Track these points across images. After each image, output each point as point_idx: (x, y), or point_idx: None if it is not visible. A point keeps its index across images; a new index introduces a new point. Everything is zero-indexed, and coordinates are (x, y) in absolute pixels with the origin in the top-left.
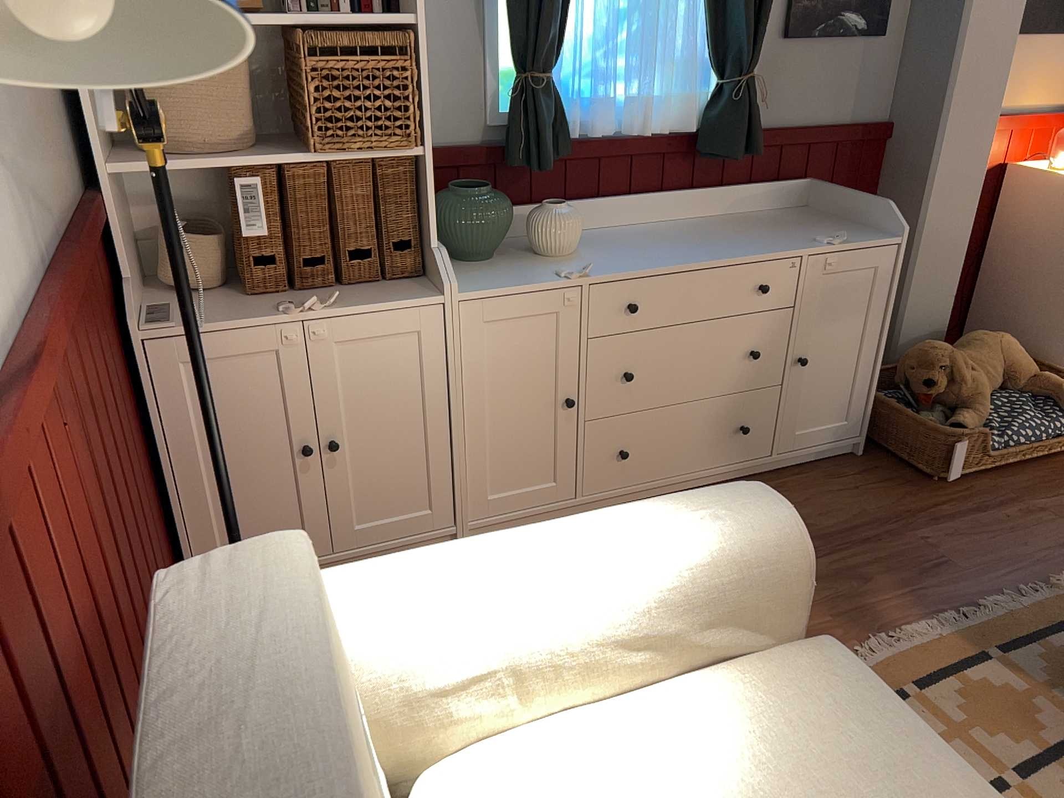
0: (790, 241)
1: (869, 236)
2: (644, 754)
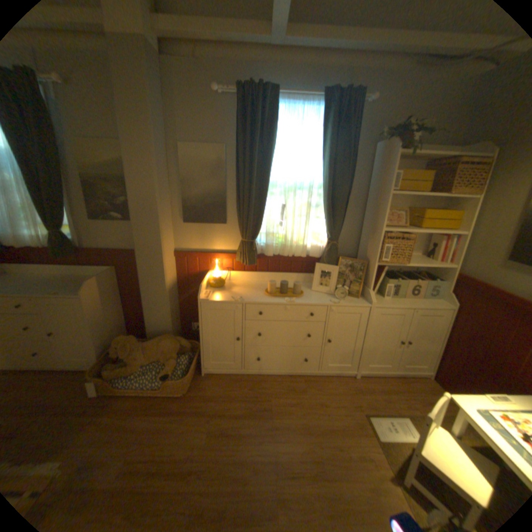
0: (43, 291)
1: (72, 294)
2: None
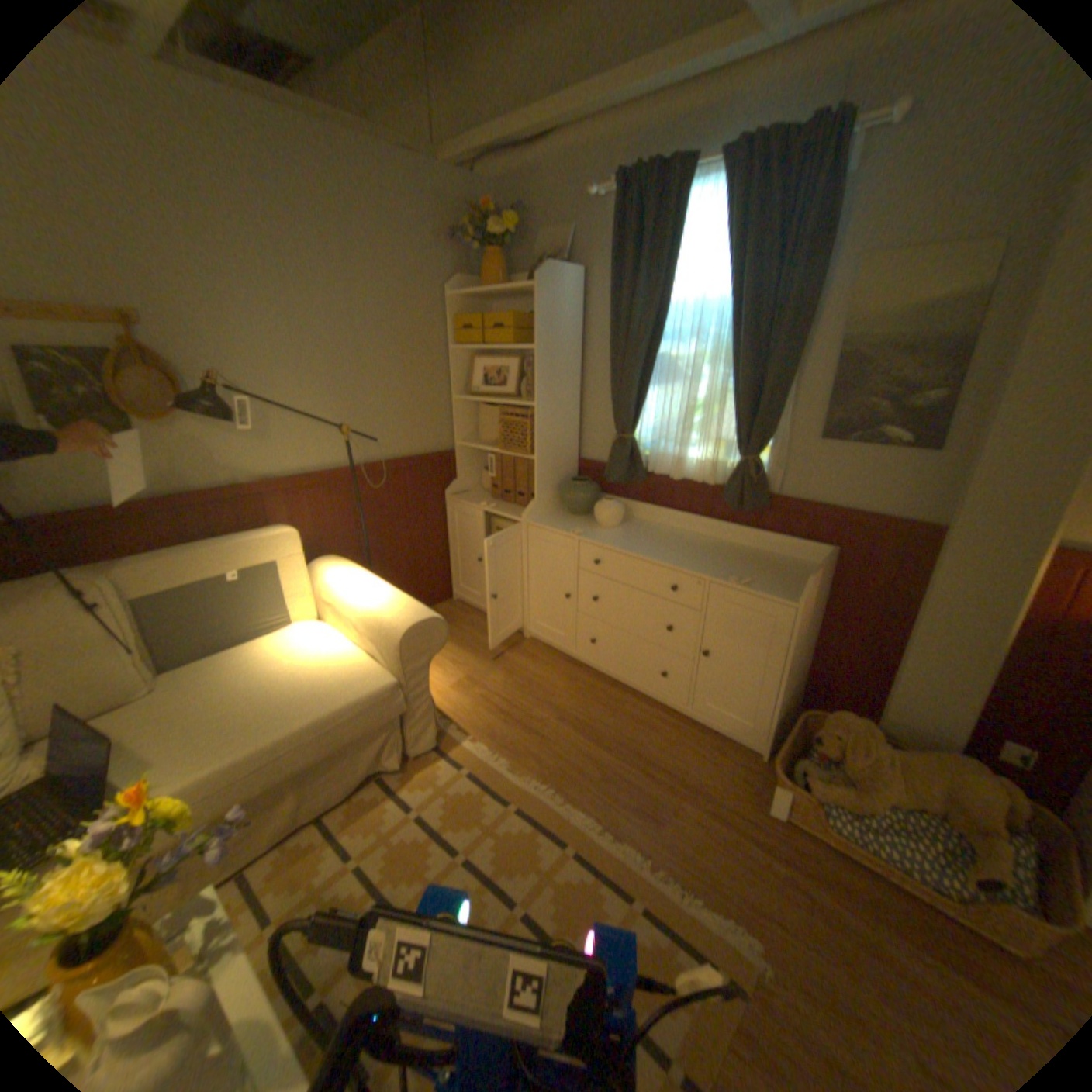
0: (718, 571)
1: (779, 593)
2: (325, 650)
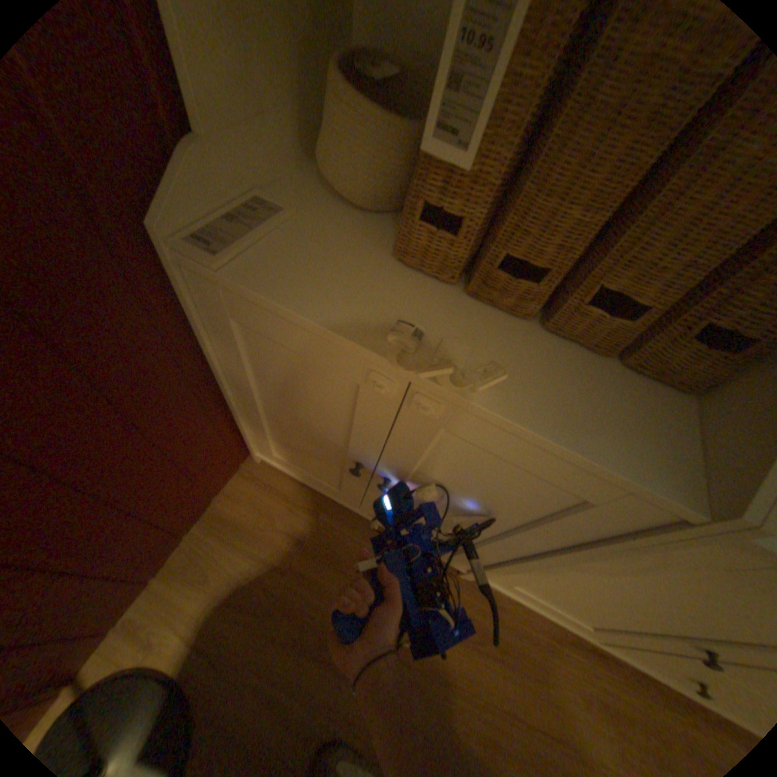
0: None
1: None
2: None
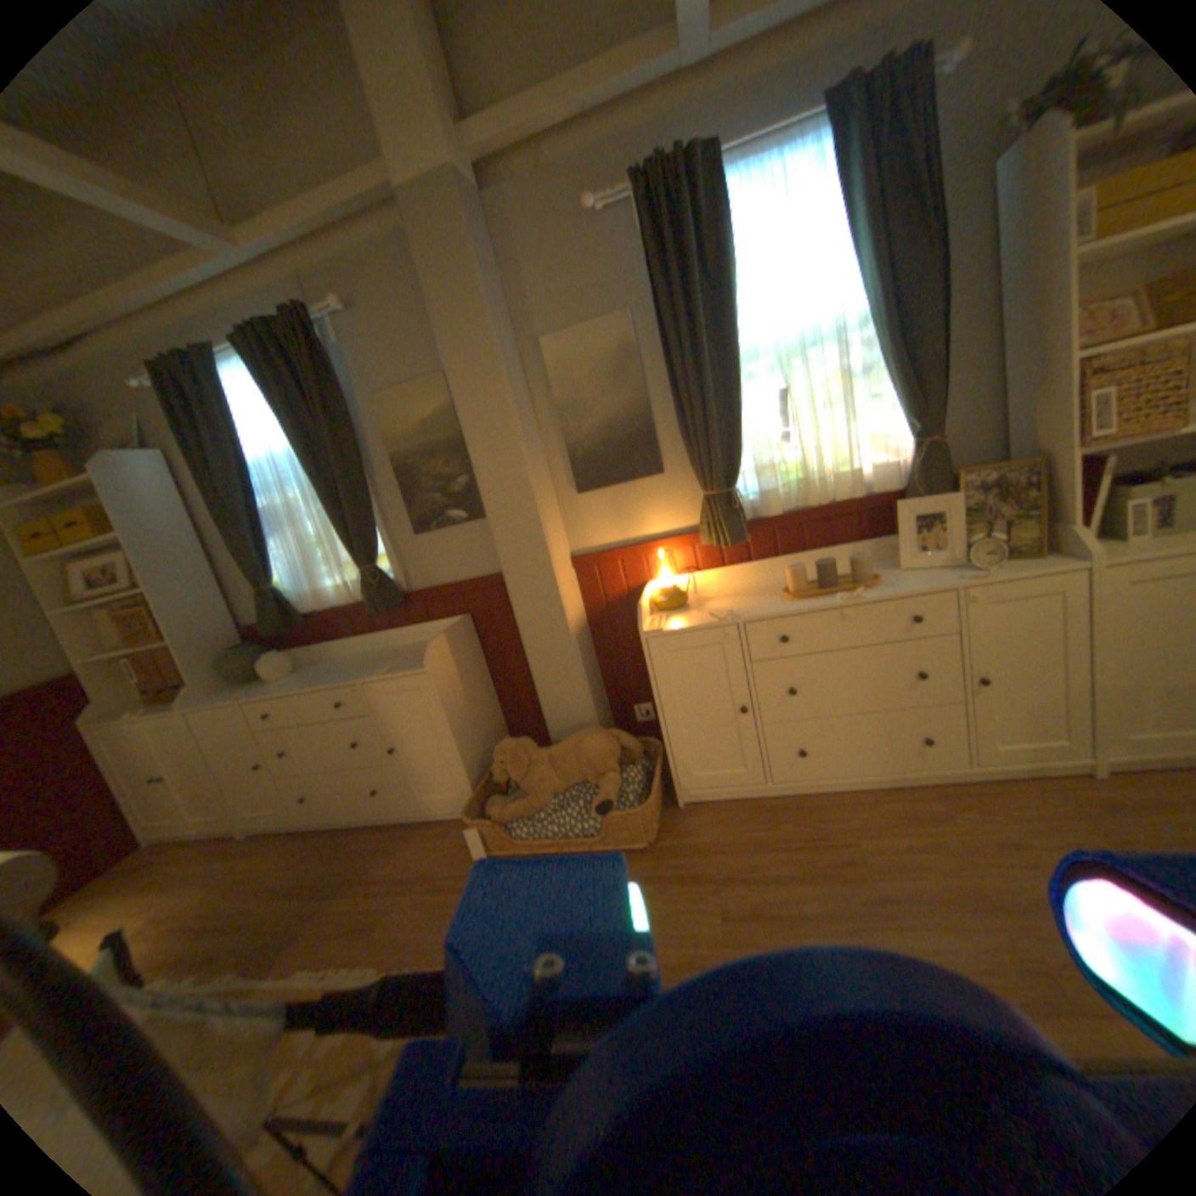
0: (369, 671)
1: (413, 666)
2: None
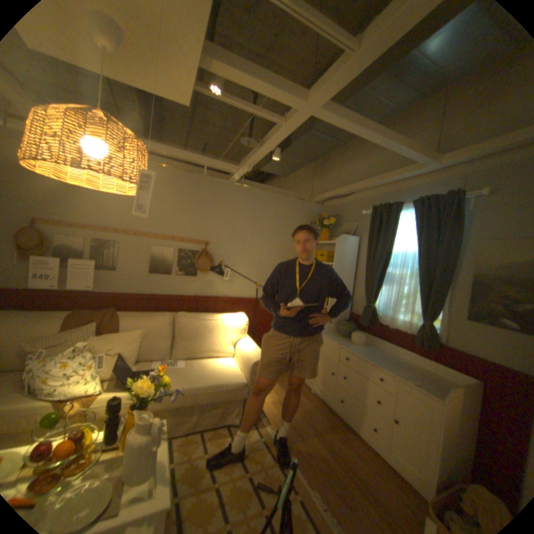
0: (406, 376)
1: (436, 394)
2: (226, 364)
